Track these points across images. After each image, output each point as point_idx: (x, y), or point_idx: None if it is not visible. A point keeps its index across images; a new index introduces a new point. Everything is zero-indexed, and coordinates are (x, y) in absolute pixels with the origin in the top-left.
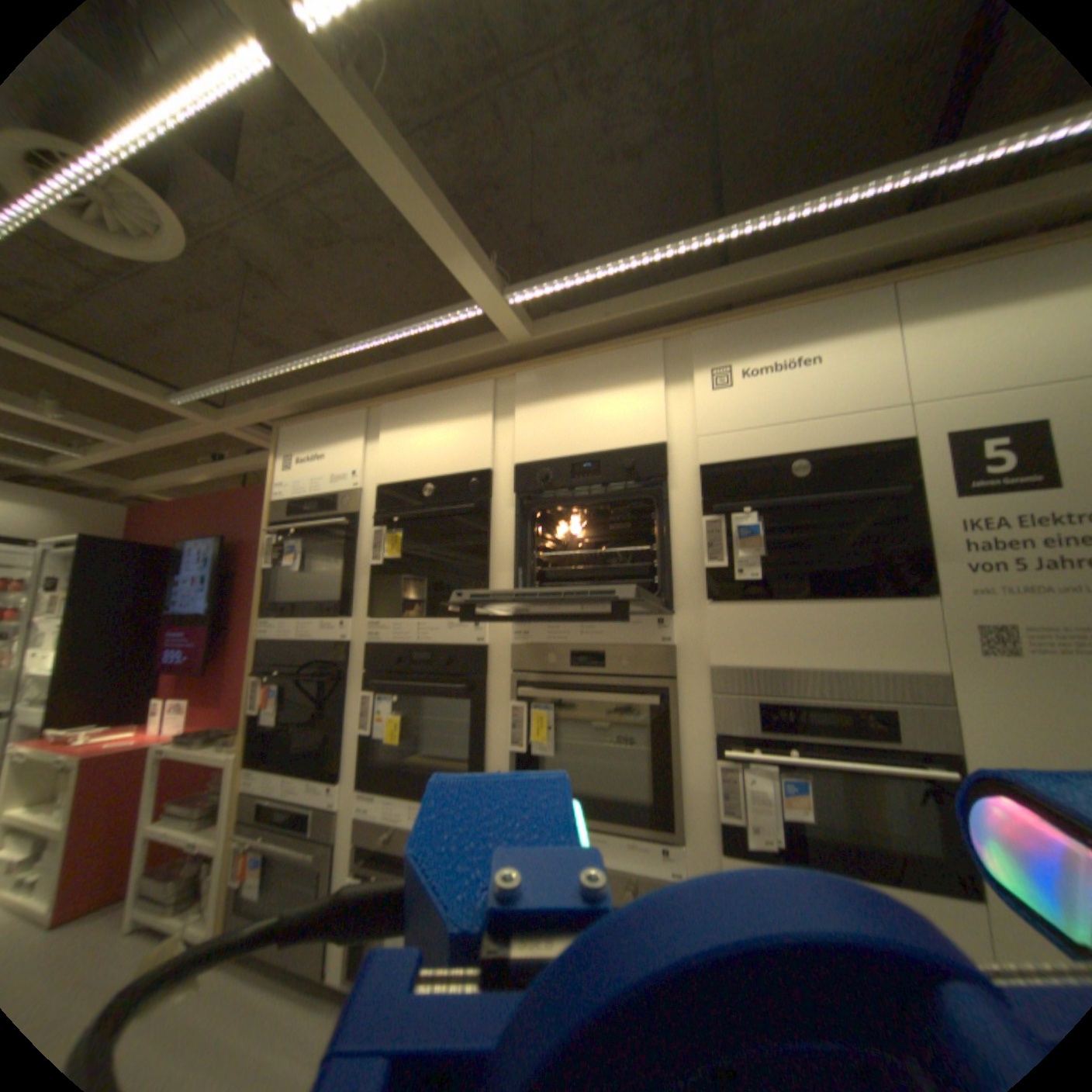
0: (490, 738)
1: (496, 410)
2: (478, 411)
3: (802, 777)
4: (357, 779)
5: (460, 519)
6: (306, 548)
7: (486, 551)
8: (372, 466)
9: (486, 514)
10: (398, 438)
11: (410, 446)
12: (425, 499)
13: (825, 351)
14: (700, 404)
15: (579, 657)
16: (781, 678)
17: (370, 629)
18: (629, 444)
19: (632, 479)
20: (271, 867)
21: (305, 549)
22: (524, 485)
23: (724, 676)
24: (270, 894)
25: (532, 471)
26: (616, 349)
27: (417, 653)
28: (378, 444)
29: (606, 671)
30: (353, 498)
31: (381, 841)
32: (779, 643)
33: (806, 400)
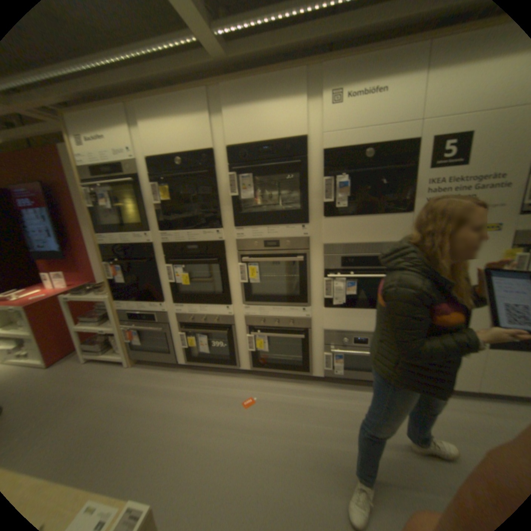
0: (230, 278)
1: (208, 108)
2: (198, 109)
3: (352, 280)
4: (172, 299)
5: (198, 177)
6: (107, 194)
7: (215, 195)
8: (135, 143)
9: (212, 175)
10: (148, 126)
11: (158, 132)
12: (175, 166)
13: (390, 84)
14: (324, 113)
15: (267, 243)
16: (349, 247)
17: (161, 237)
18: (287, 136)
19: (289, 157)
20: (139, 333)
21: (107, 194)
22: (231, 159)
23: (327, 248)
24: (141, 341)
25: (235, 150)
26: (278, 71)
27: (188, 246)
28: (135, 129)
29: (279, 249)
30: (130, 165)
31: (189, 319)
32: (350, 234)
33: (376, 114)
